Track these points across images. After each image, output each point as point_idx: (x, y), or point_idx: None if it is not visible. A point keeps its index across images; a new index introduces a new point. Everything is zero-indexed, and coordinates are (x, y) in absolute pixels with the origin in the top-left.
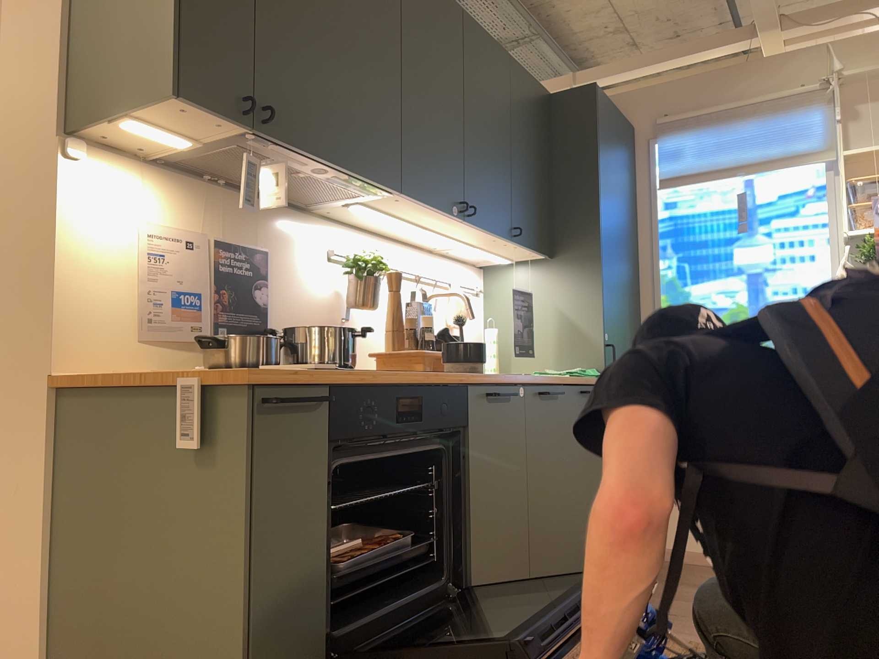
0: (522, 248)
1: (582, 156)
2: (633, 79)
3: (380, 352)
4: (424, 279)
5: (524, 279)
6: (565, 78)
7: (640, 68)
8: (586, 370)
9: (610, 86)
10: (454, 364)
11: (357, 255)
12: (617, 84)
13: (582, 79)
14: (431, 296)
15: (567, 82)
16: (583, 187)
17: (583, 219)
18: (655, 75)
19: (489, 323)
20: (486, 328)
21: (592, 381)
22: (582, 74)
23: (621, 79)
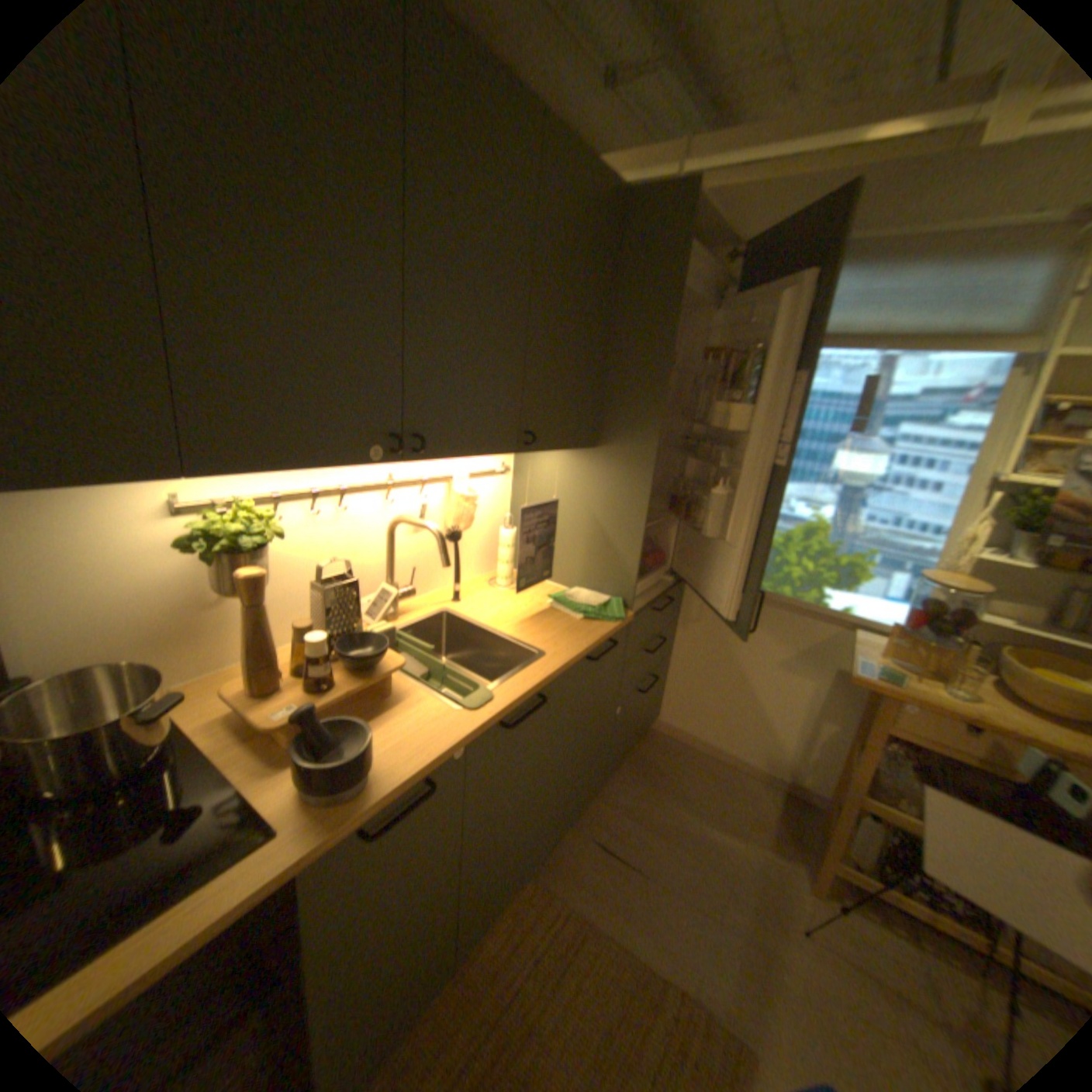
0: (543, 448)
1: (656, 305)
2: (773, 156)
3: (235, 692)
4: (403, 482)
5: (558, 465)
6: (676, 144)
7: (786, 140)
8: (608, 601)
9: (737, 164)
10: (295, 795)
11: (215, 514)
12: (747, 161)
13: (699, 149)
14: (399, 520)
15: (678, 149)
16: (648, 356)
17: (641, 405)
18: (805, 152)
19: (505, 520)
20: (503, 522)
21: (607, 629)
22: (700, 139)
23: (755, 155)
